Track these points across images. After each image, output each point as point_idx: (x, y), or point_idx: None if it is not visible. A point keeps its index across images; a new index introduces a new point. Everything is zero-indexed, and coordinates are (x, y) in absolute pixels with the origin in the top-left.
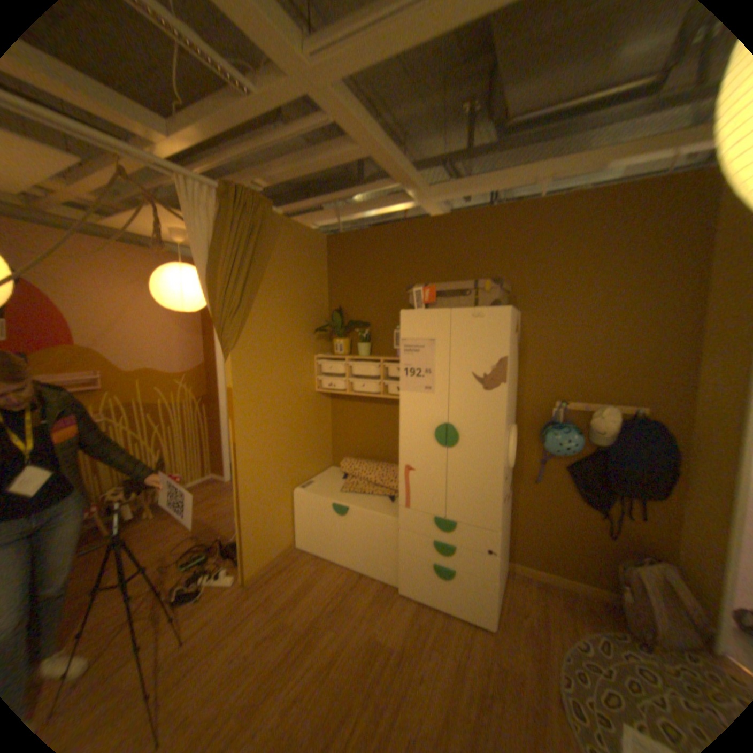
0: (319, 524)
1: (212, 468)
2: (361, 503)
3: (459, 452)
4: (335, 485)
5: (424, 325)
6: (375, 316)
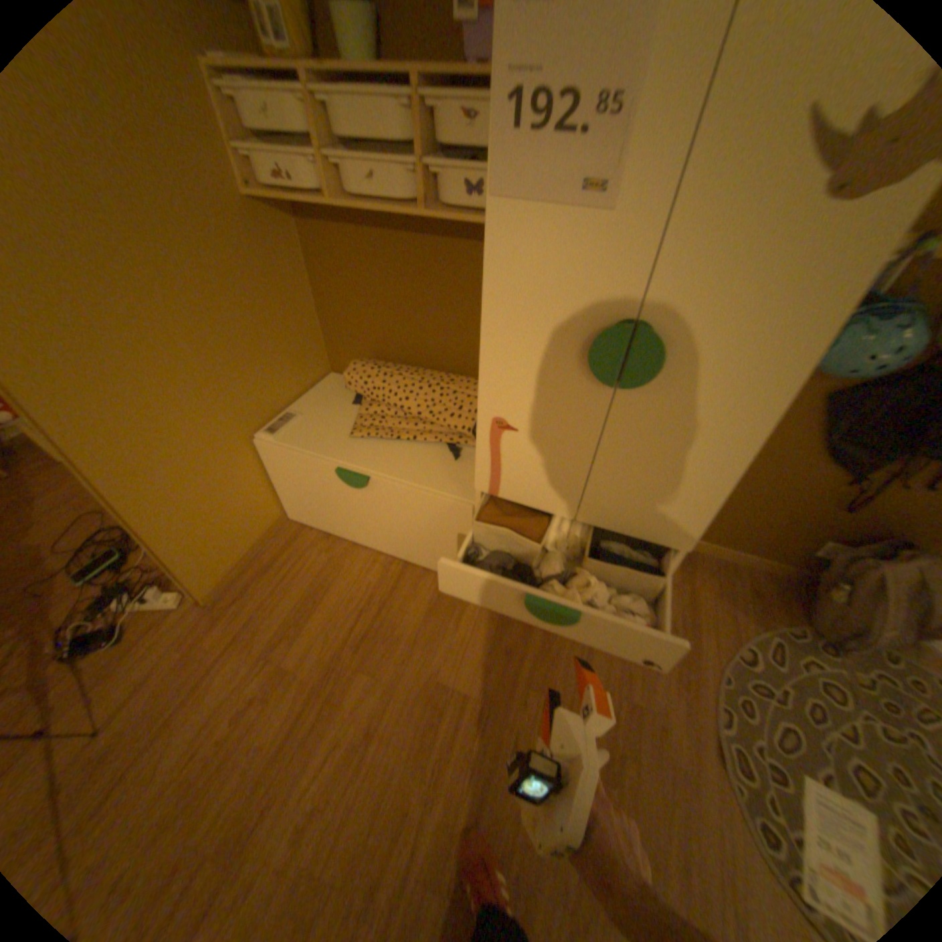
0: (319, 493)
1: None
2: (394, 461)
3: (649, 399)
4: (339, 417)
5: None
6: None
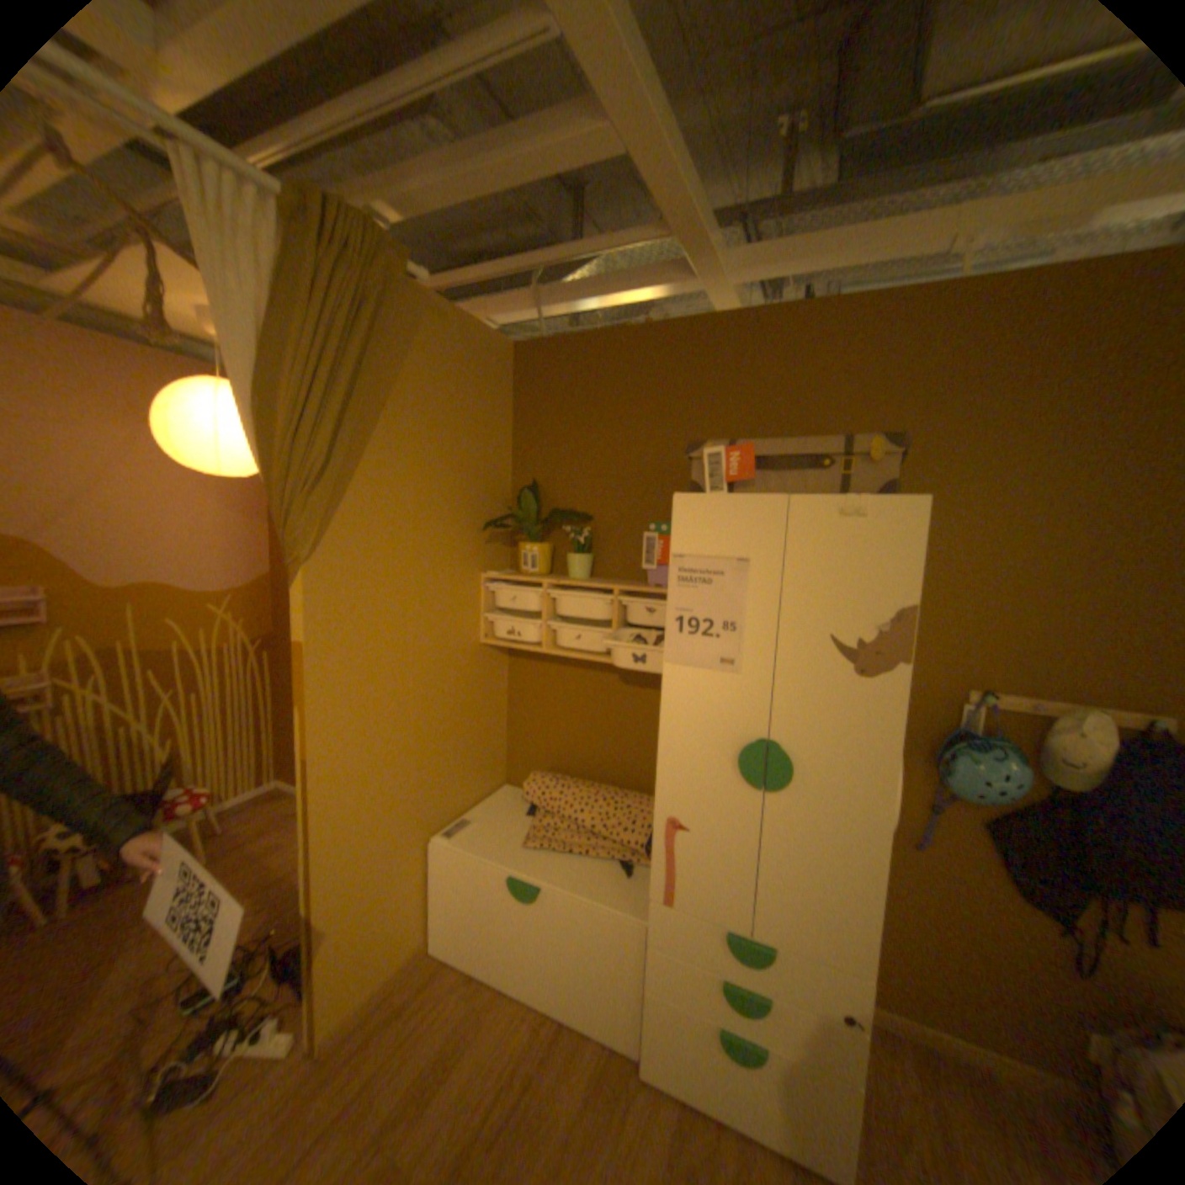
0: (478, 914)
1: (278, 769)
2: (565, 875)
3: (792, 802)
4: (512, 828)
5: (726, 526)
6: (604, 501)
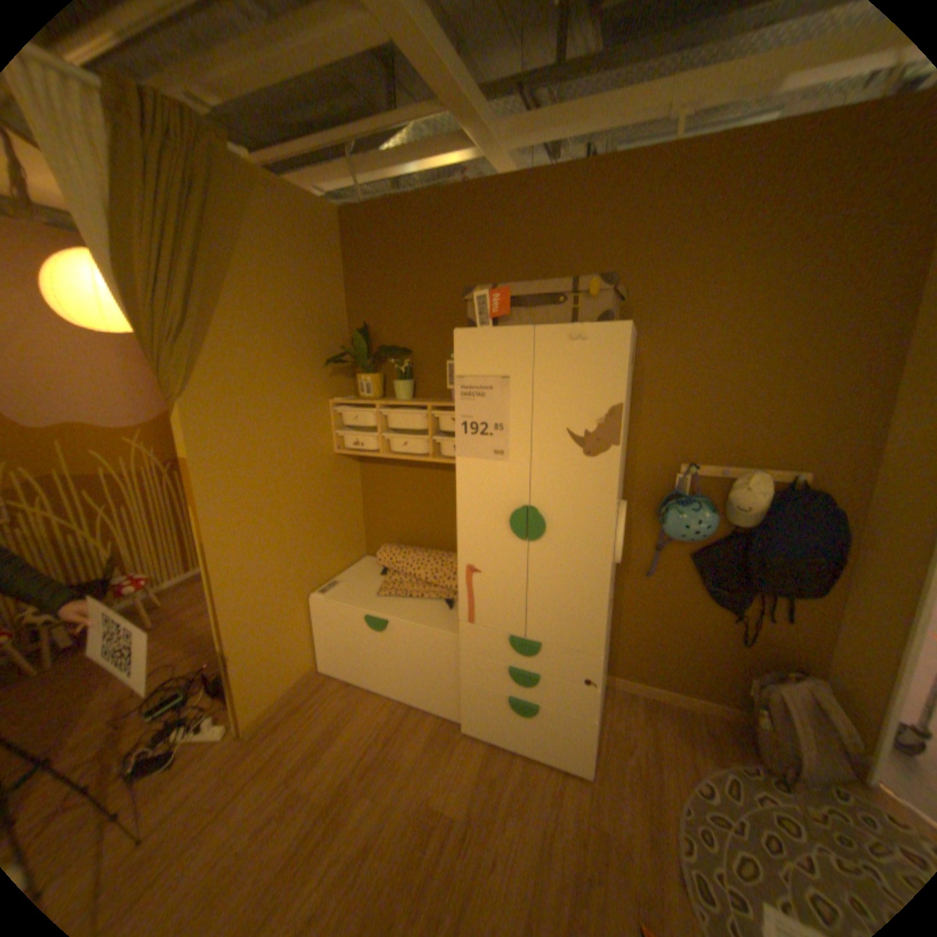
0: (348, 642)
1: None
2: (406, 611)
3: (546, 547)
4: (370, 584)
5: (492, 352)
6: (419, 337)
